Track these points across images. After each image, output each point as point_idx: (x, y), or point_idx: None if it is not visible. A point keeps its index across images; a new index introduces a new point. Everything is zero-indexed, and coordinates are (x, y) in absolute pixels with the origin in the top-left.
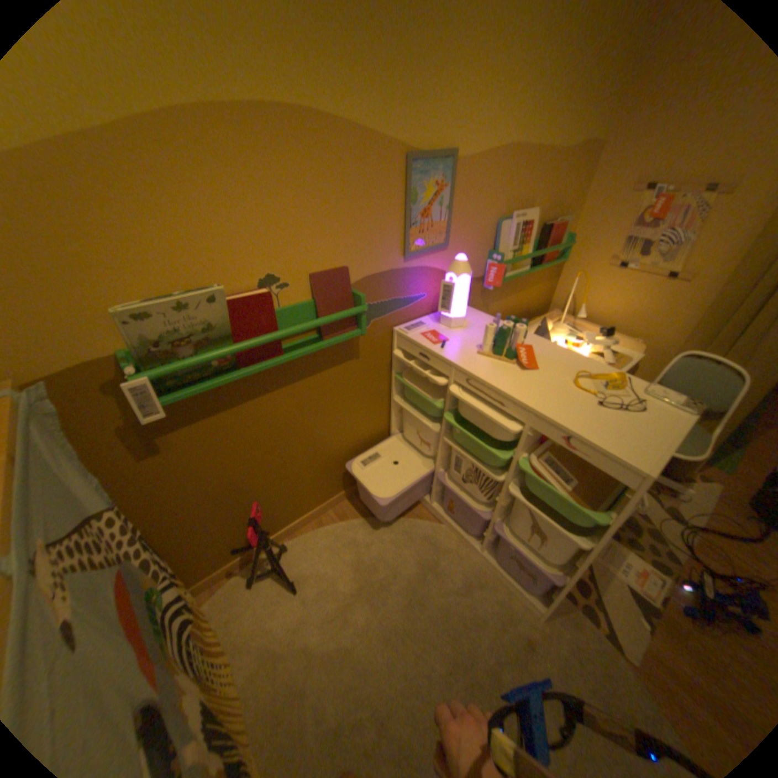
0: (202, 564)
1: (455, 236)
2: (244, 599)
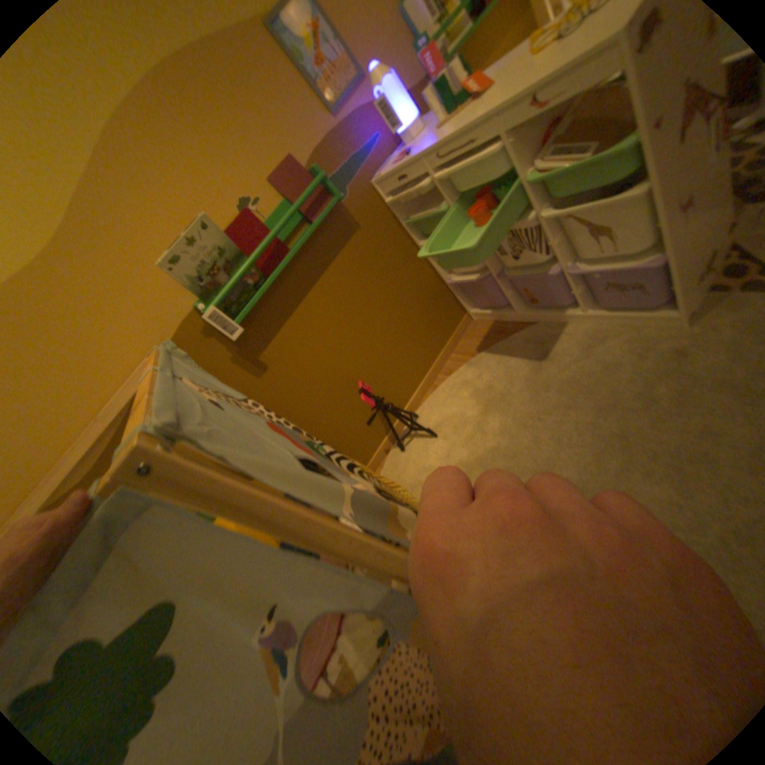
0: (360, 448)
1: (363, 57)
2: (403, 458)
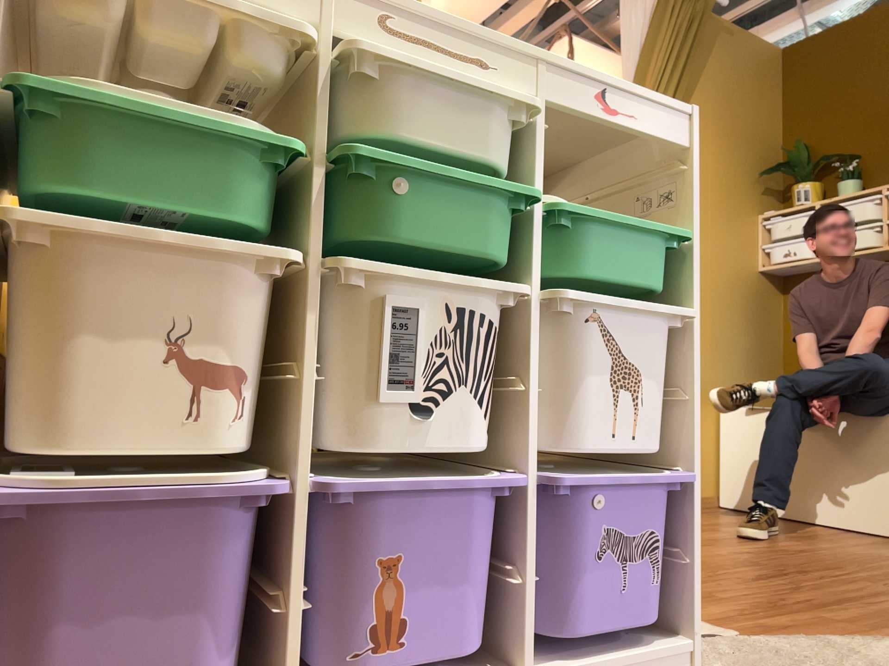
0: None
1: None
2: None
